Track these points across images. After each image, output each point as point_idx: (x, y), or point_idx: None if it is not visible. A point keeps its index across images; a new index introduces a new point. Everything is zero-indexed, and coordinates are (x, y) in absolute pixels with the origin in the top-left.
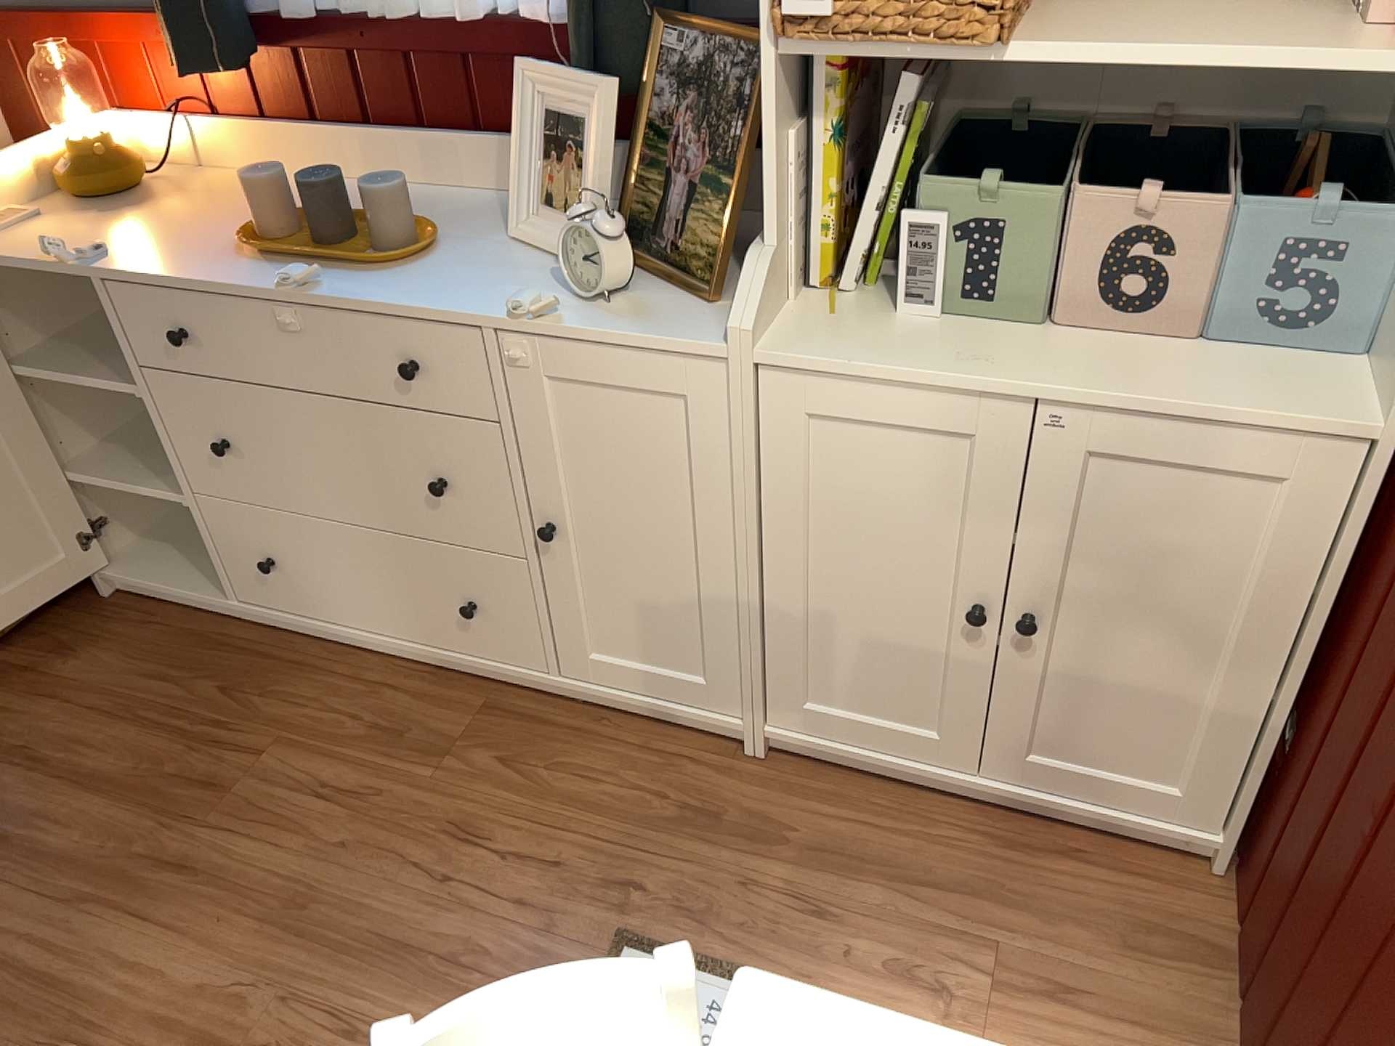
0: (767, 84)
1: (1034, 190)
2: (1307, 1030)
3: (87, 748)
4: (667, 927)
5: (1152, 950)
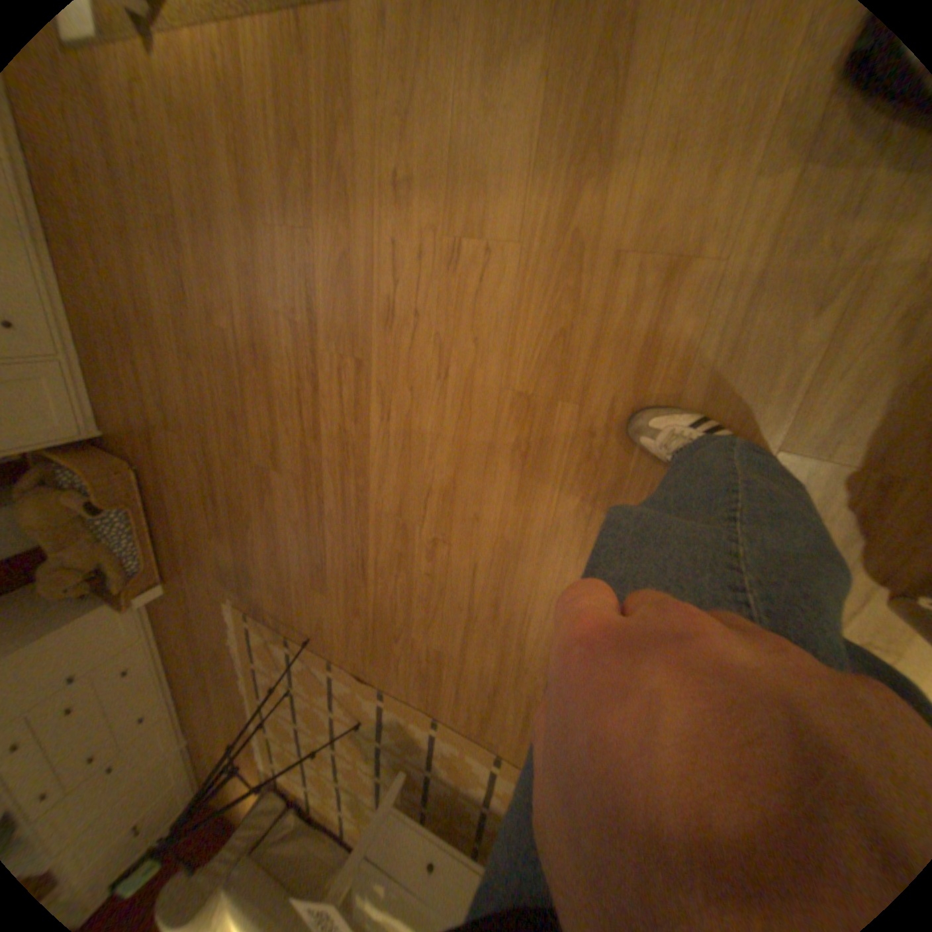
0: None
1: None
2: None
3: (126, 390)
4: None
5: None
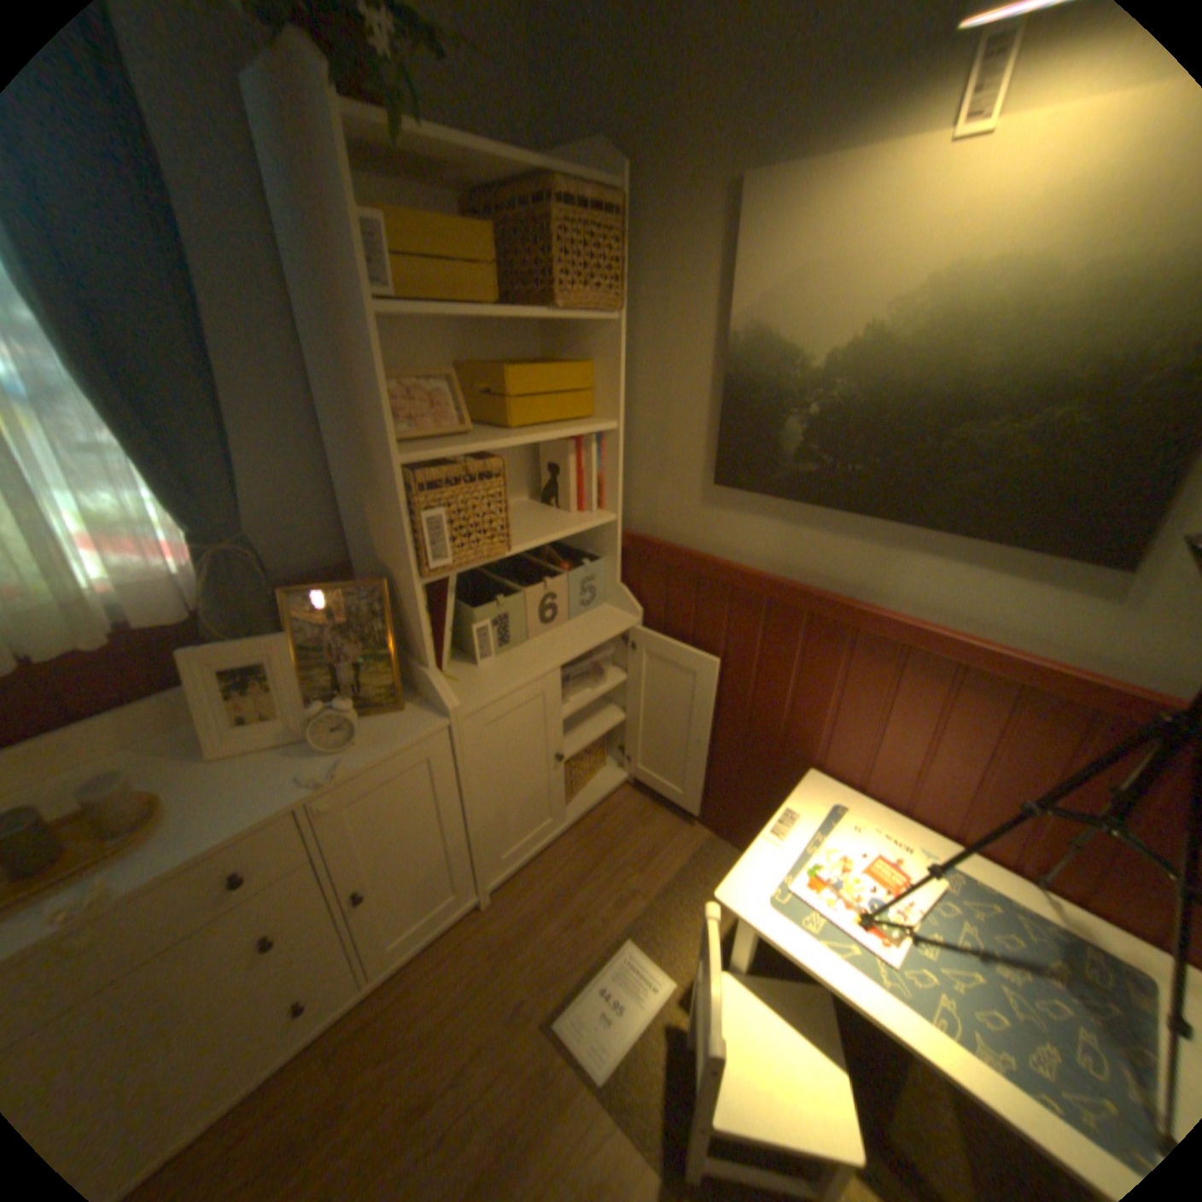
0: (415, 594)
1: (511, 592)
2: (733, 780)
3: None
4: (553, 1000)
5: (653, 818)
